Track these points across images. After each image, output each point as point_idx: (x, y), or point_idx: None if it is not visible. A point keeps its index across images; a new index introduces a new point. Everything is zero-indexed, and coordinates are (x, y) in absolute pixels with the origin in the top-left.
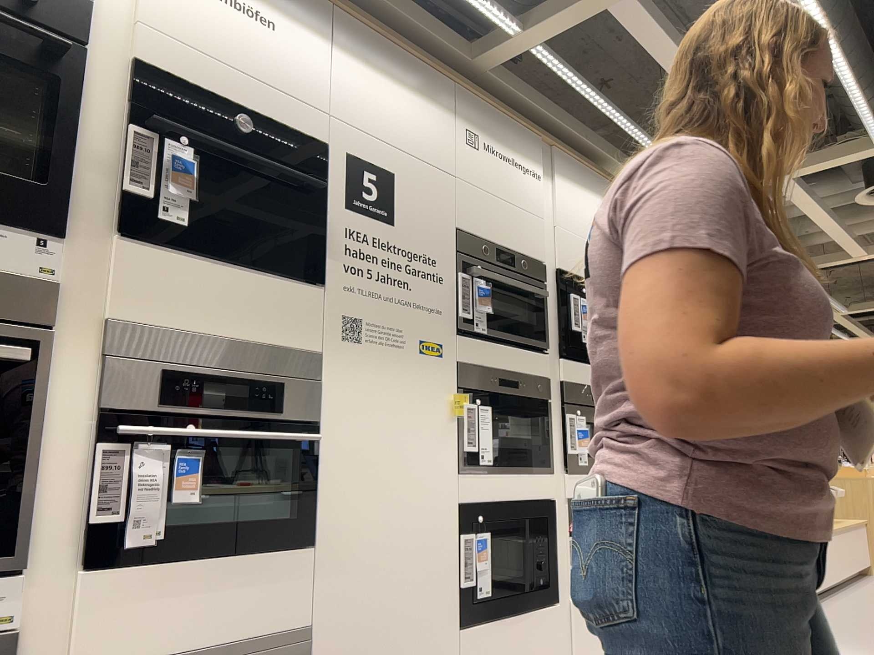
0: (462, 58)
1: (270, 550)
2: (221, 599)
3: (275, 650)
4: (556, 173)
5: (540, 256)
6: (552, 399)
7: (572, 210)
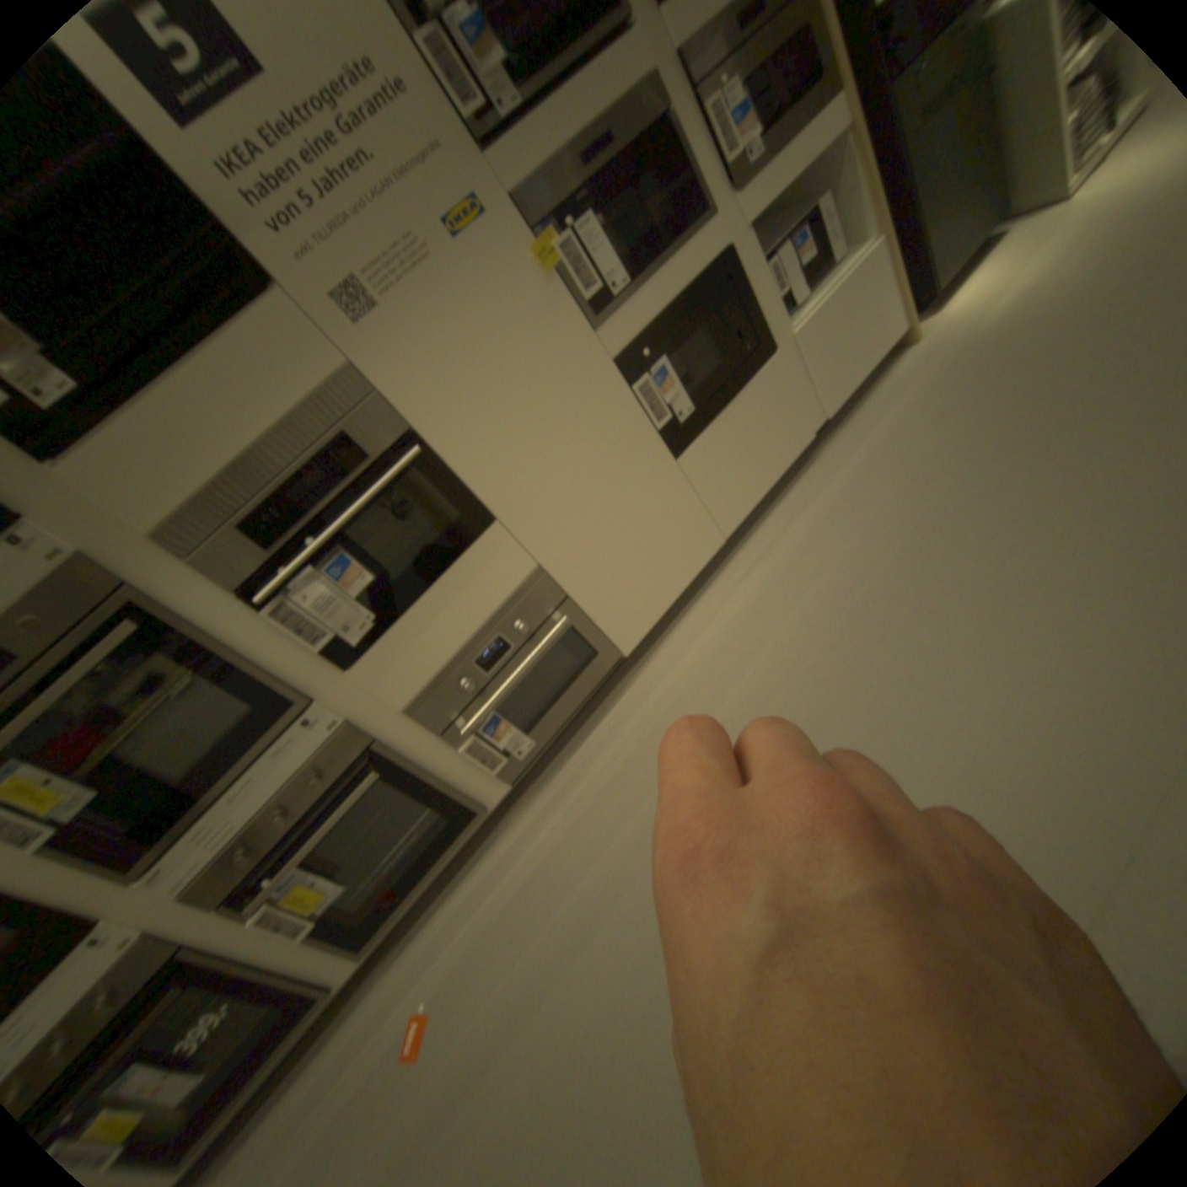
0: None
1: (462, 552)
2: (456, 607)
3: (523, 598)
4: None
5: None
6: (675, 99)
7: None
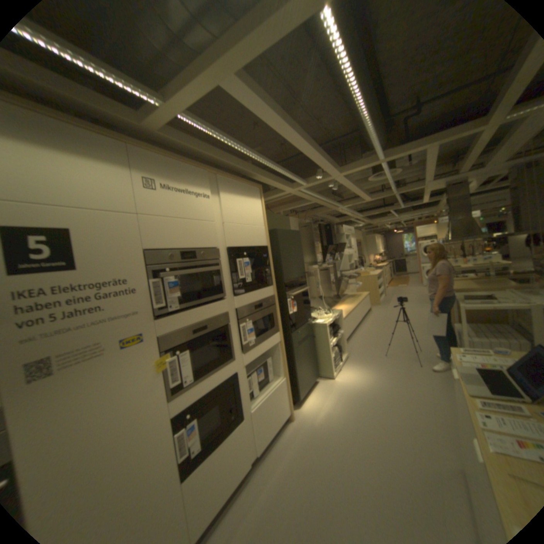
0: (132, 123)
1: None
2: None
3: None
4: (221, 190)
5: (215, 245)
6: (231, 321)
7: (234, 210)
